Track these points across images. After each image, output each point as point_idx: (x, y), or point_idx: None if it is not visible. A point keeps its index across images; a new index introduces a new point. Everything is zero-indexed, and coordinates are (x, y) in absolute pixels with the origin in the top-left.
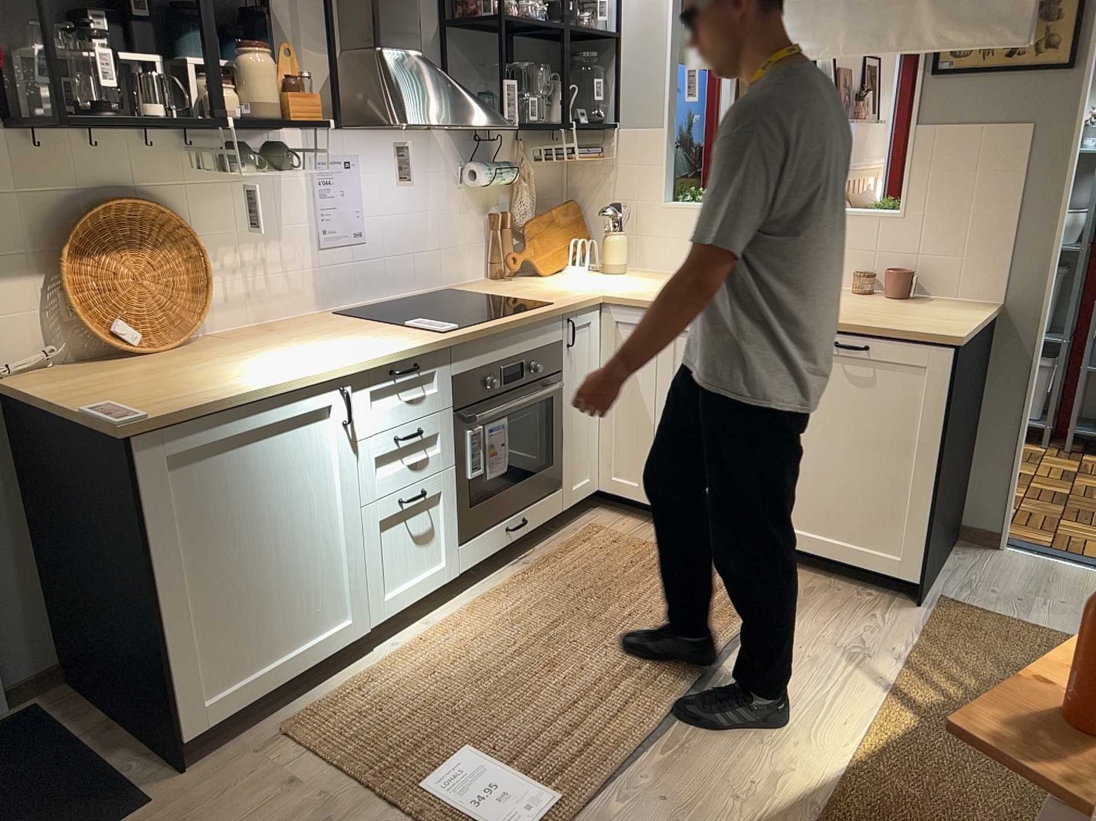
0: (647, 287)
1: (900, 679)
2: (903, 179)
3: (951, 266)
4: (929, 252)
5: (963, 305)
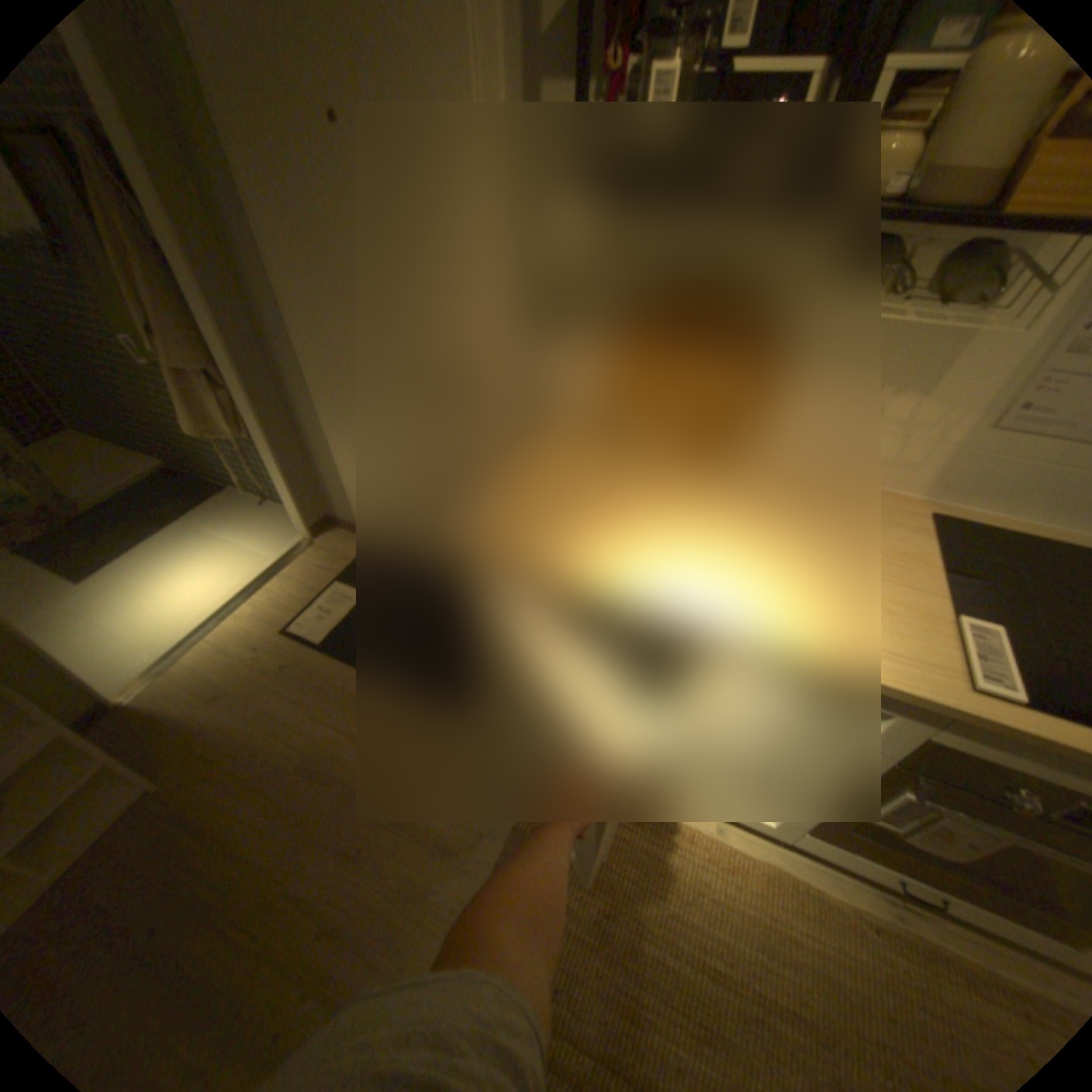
0: None
1: None
2: None
3: None
4: None
5: None
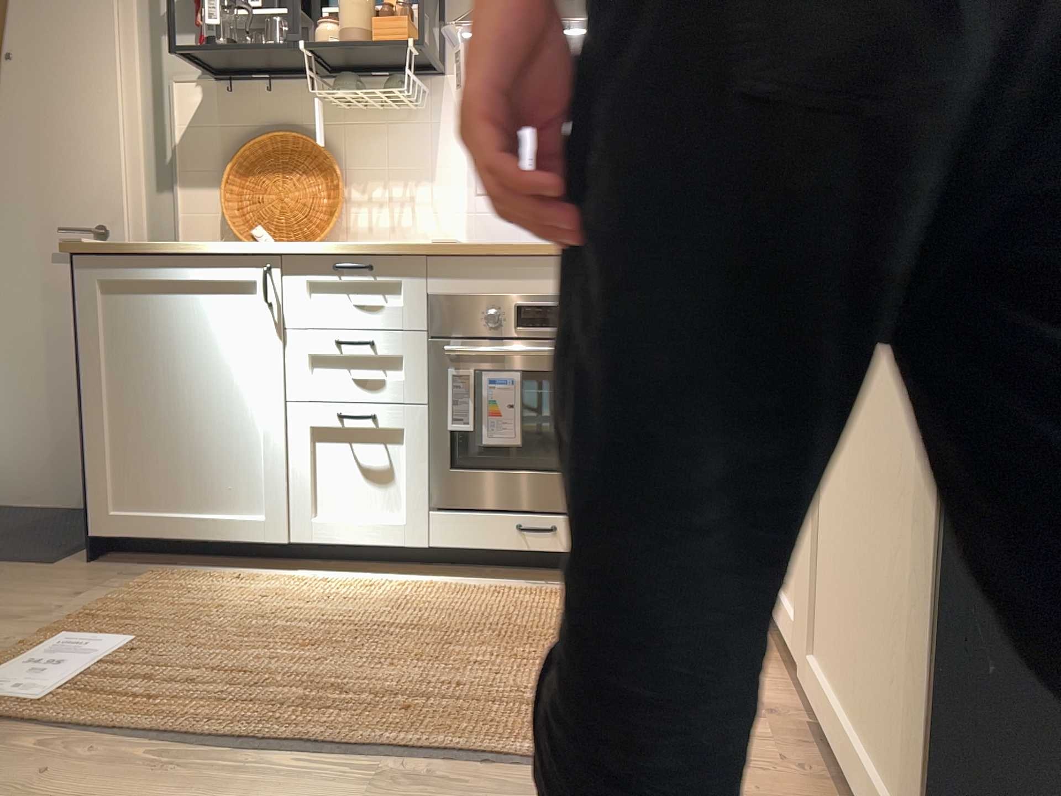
0: None
1: None
2: None
3: None
4: None
5: None
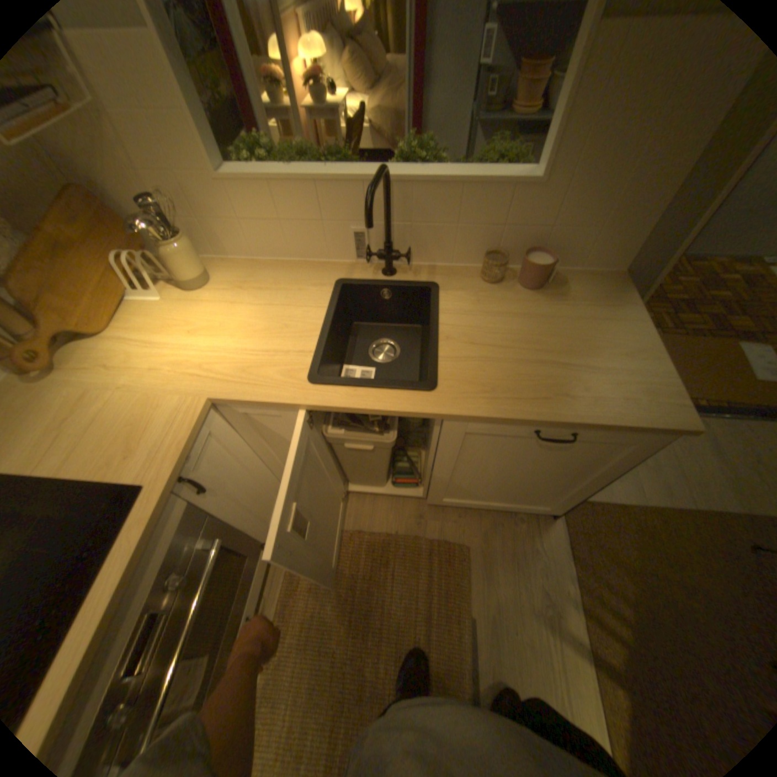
0: (253, 338)
1: (587, 641)
2: (555, 130)
3: (582, 240)
4: (563, 225)
5: (595, 288)
